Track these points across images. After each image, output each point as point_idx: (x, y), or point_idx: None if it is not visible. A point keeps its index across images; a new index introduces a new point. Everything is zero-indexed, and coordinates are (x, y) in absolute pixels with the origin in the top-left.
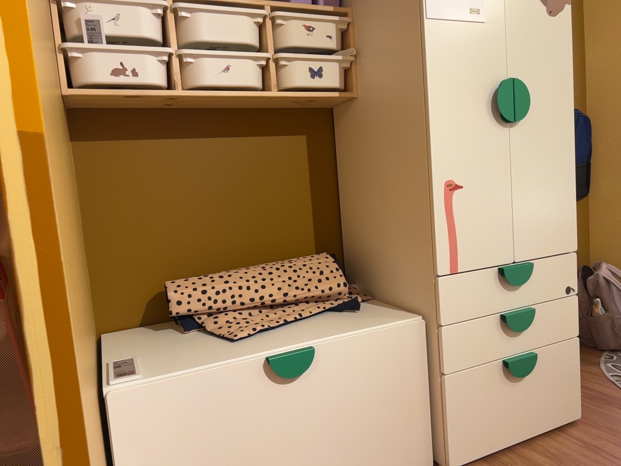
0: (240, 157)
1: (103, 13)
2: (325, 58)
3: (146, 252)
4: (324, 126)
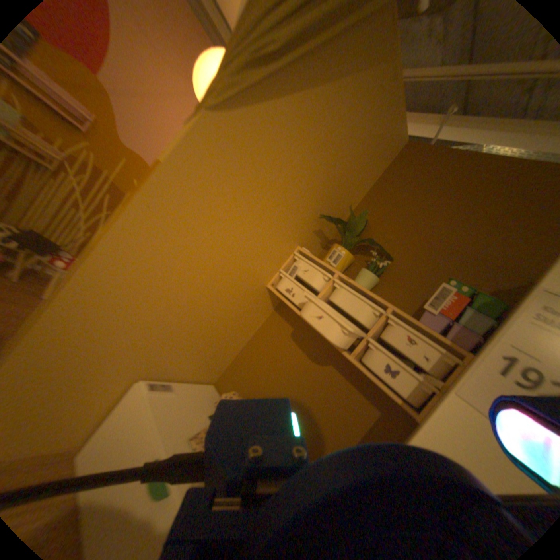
0: (326, 382)
1: (304, 267)
2: (408, 370)
3: (253, 376)
4: (401, 426)
